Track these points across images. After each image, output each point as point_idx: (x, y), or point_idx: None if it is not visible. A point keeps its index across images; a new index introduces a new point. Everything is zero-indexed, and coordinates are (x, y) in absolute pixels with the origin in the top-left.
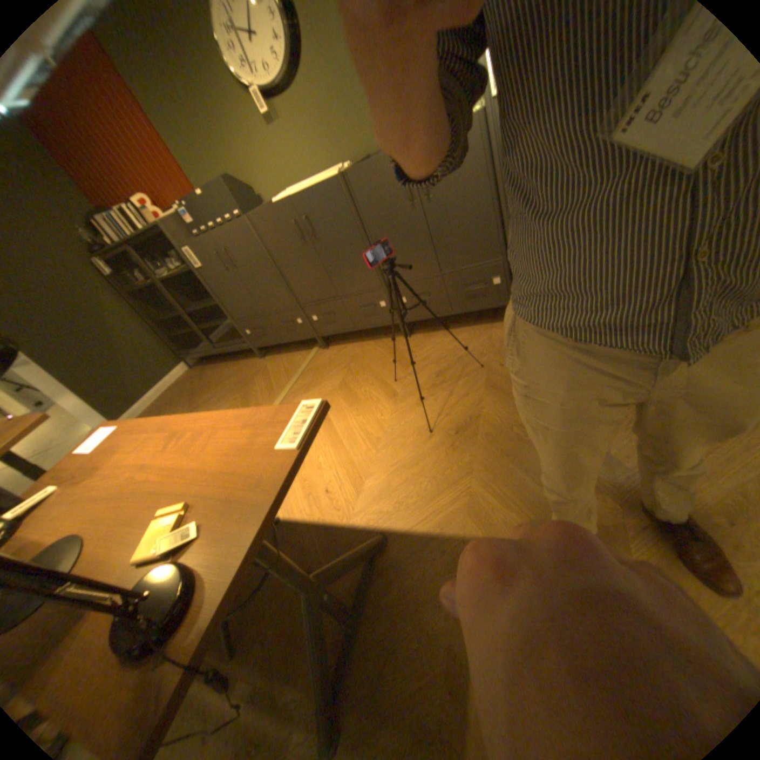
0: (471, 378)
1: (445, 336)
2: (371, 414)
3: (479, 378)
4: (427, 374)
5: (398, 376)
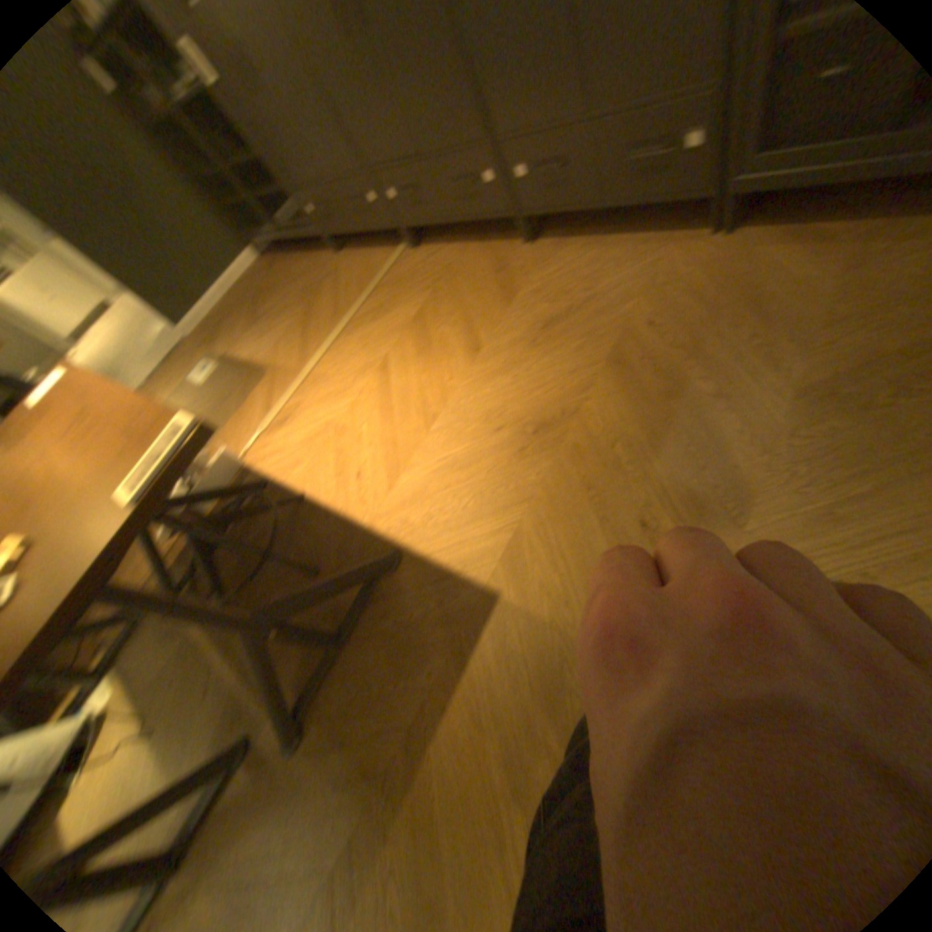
0: (591, 343)
1: (583, 253)
2: (436, 378)
3: (603, 347)
4: (530, 323)
5: (490, 320)
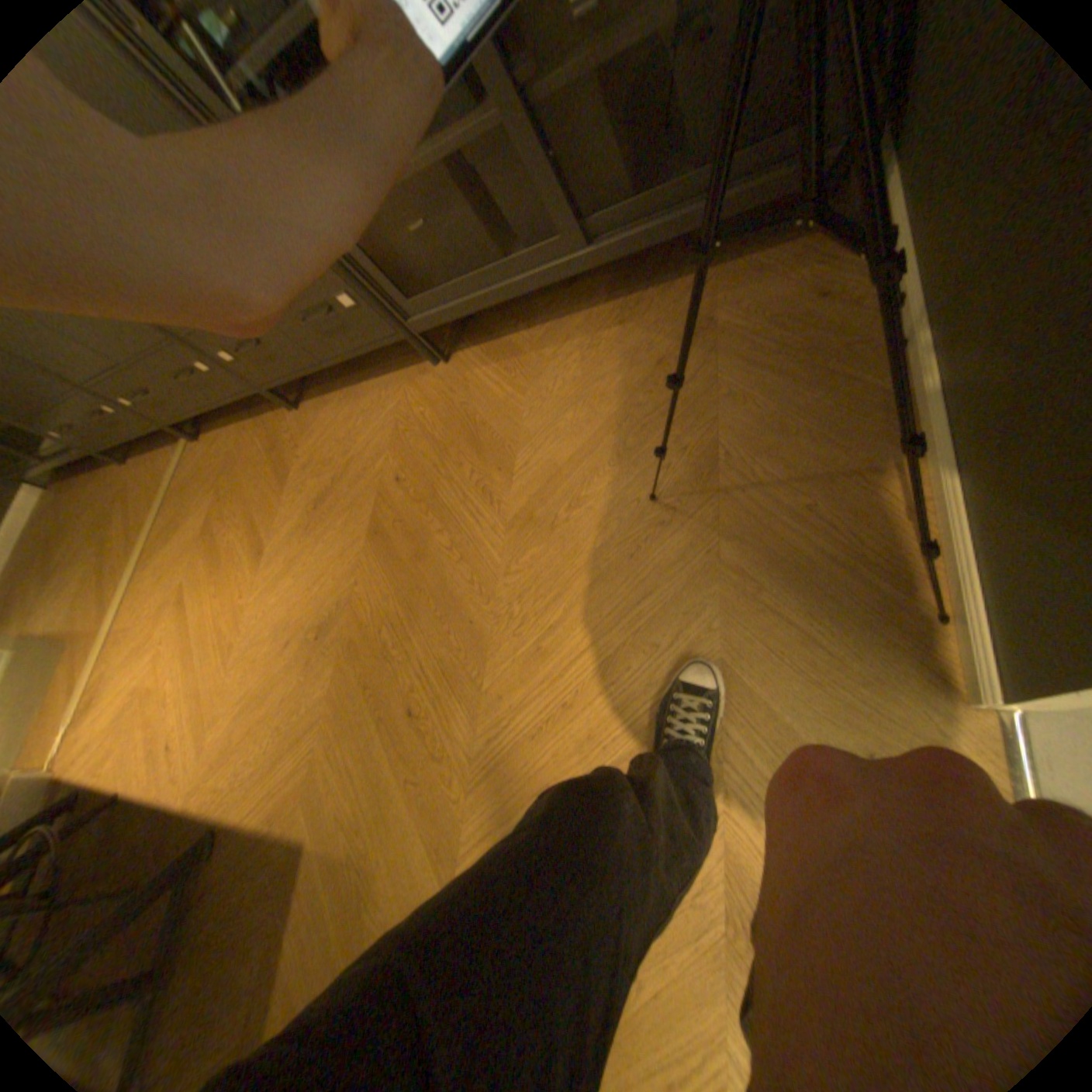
0: (355, 515)
1: (342, 410)
2: (231, 598)
3: (365, 517)
4: (306, 505)
5: (271, 511)
